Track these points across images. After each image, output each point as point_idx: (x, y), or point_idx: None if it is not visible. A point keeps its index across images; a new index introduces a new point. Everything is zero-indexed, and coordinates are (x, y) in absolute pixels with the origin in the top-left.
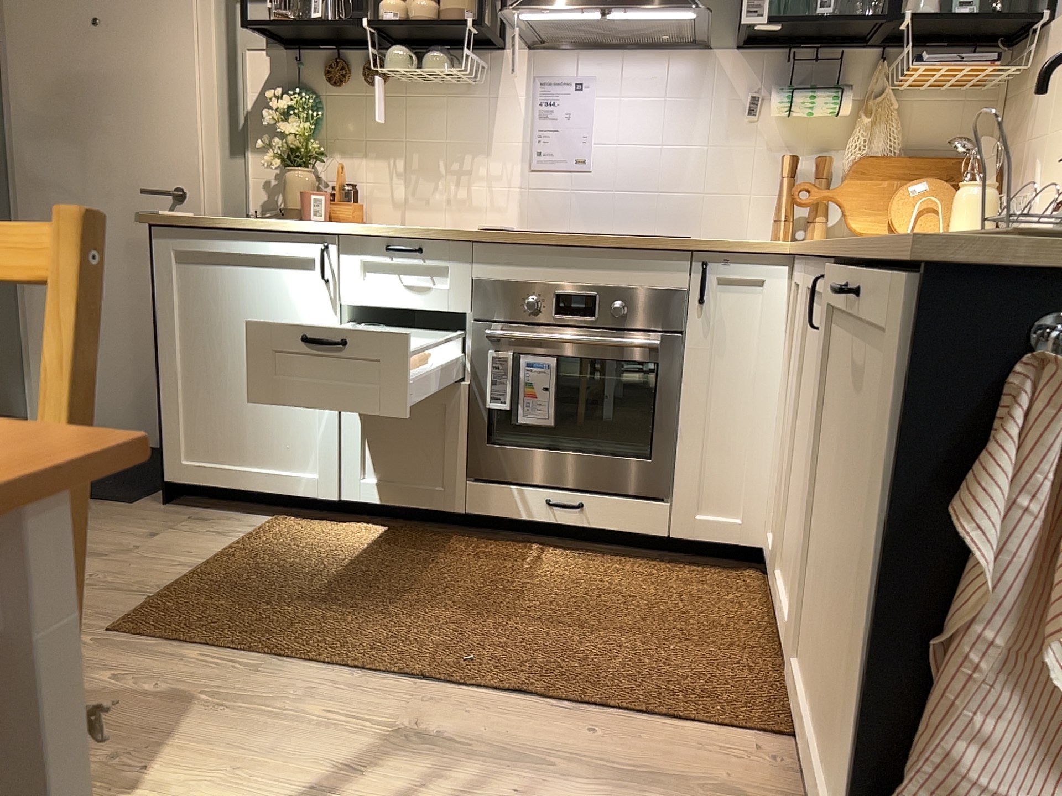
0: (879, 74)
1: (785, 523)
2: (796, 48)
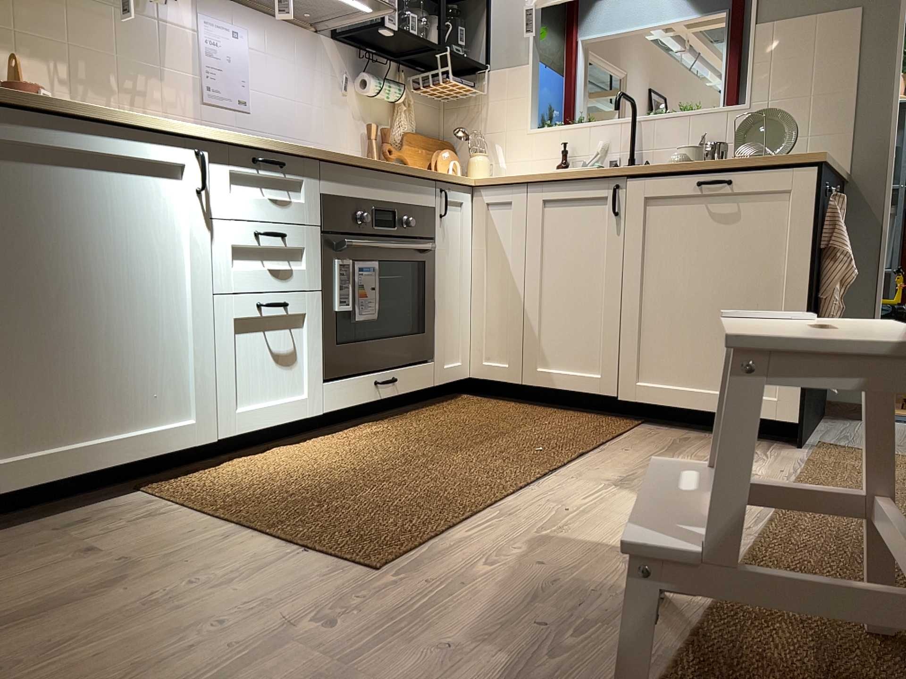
0: (405, 80)
1: (538, 337)
2: (363, 50)
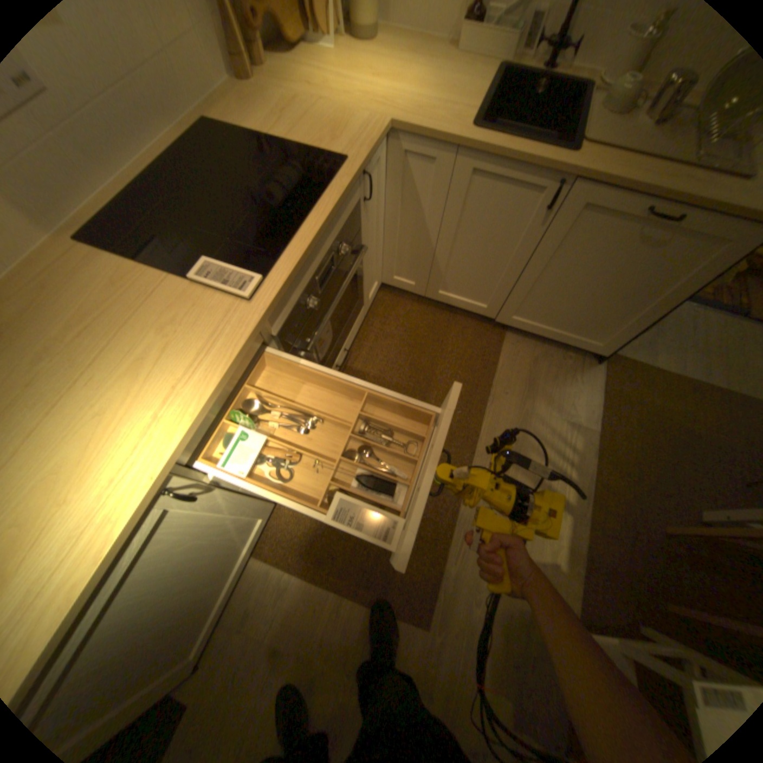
0: None
1: (439, 274)
2: None
